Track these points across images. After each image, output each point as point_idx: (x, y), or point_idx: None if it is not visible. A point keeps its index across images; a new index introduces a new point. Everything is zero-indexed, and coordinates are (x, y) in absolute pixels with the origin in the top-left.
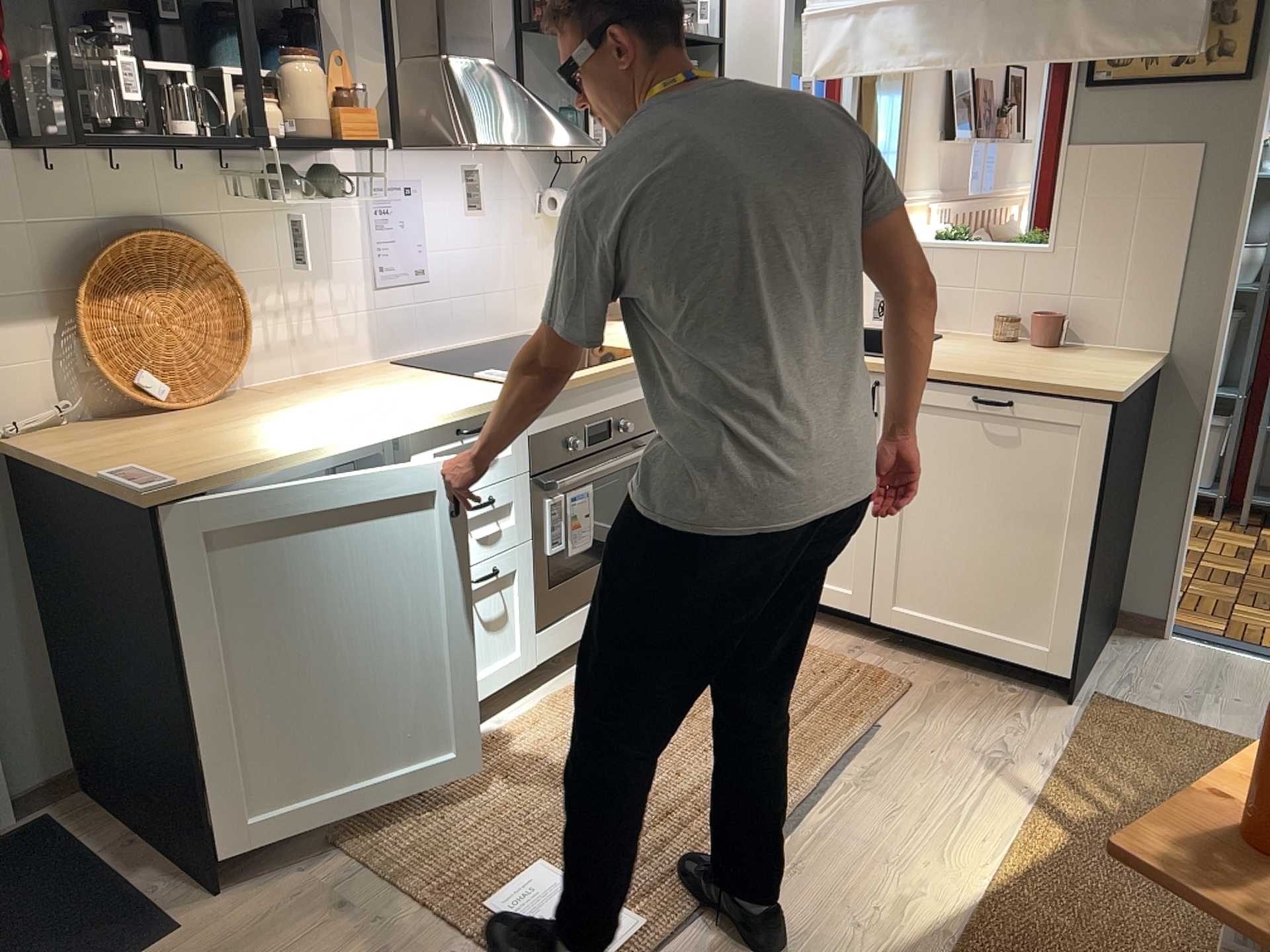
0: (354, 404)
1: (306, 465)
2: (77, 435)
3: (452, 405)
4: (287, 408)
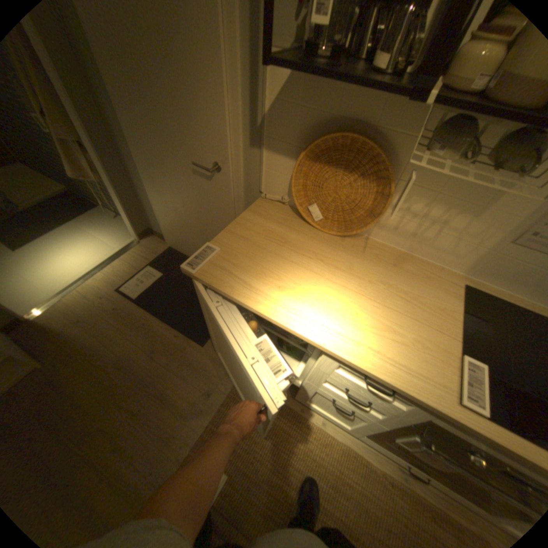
0: (359, 298)
1: (256, 311)
2: (273, 211)
3: (379, 364)
4: (339, 267)
